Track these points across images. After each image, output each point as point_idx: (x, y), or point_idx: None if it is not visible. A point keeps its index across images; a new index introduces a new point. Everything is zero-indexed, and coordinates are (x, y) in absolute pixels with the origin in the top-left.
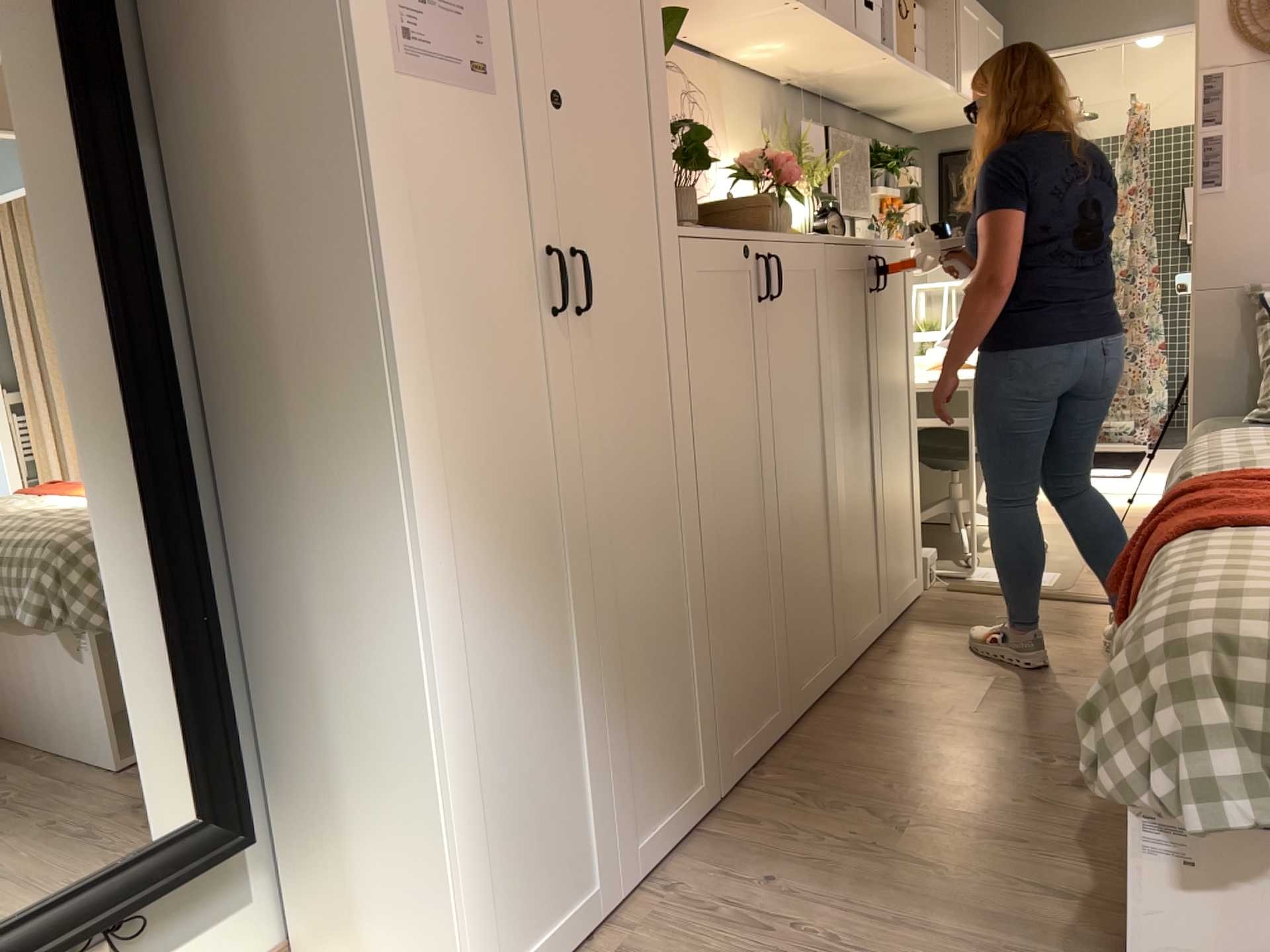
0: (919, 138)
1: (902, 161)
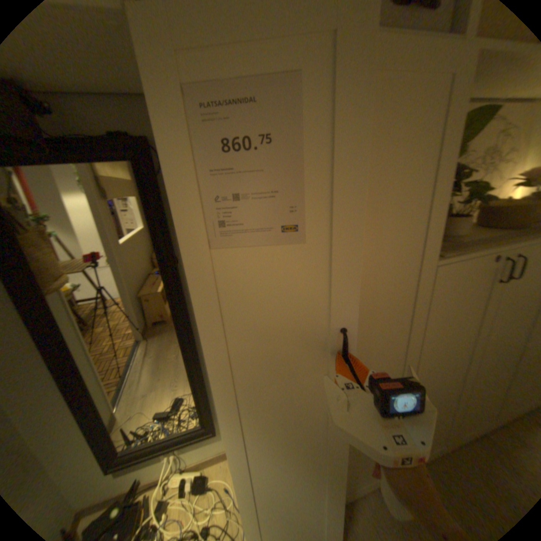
0: None
1: None
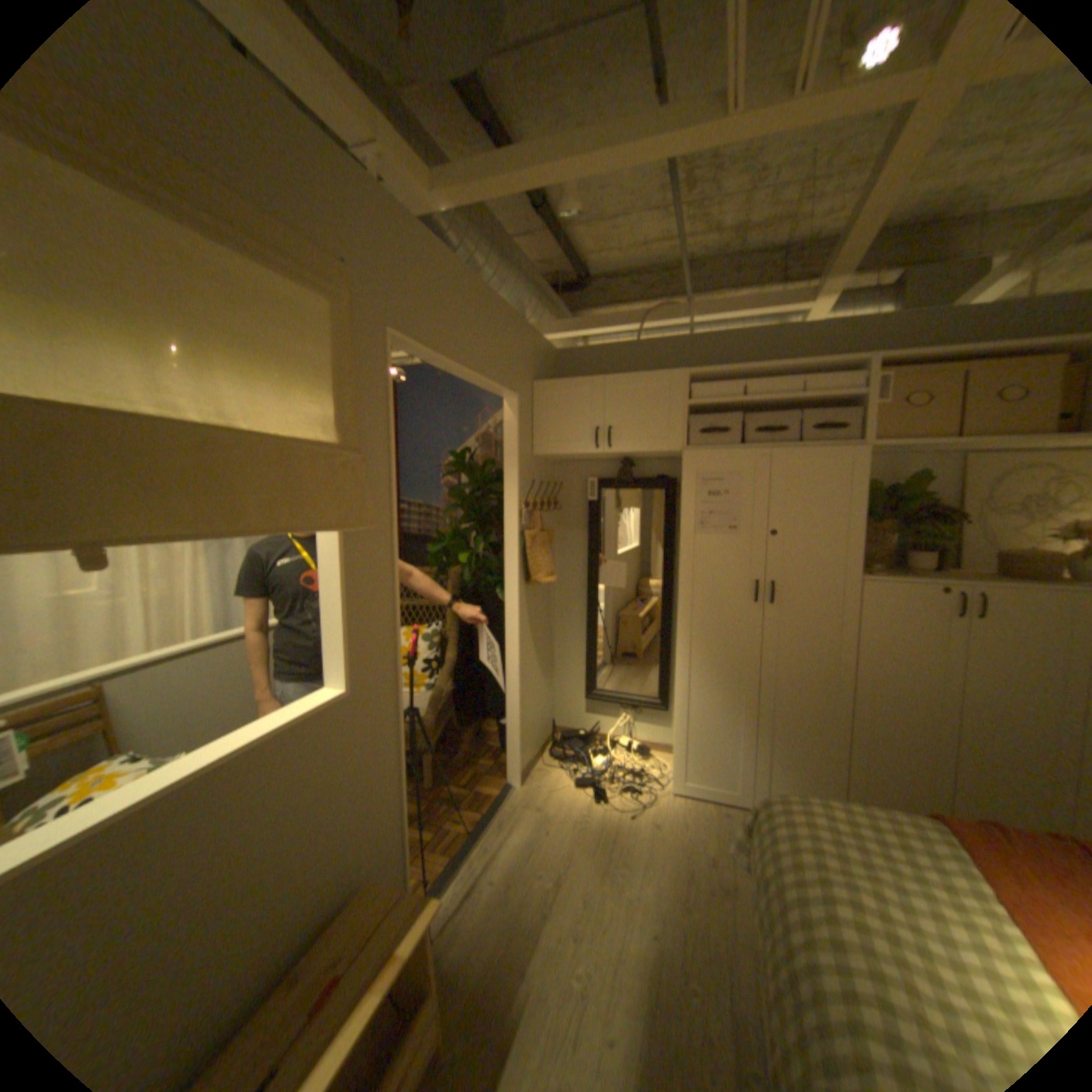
0: None
1: None
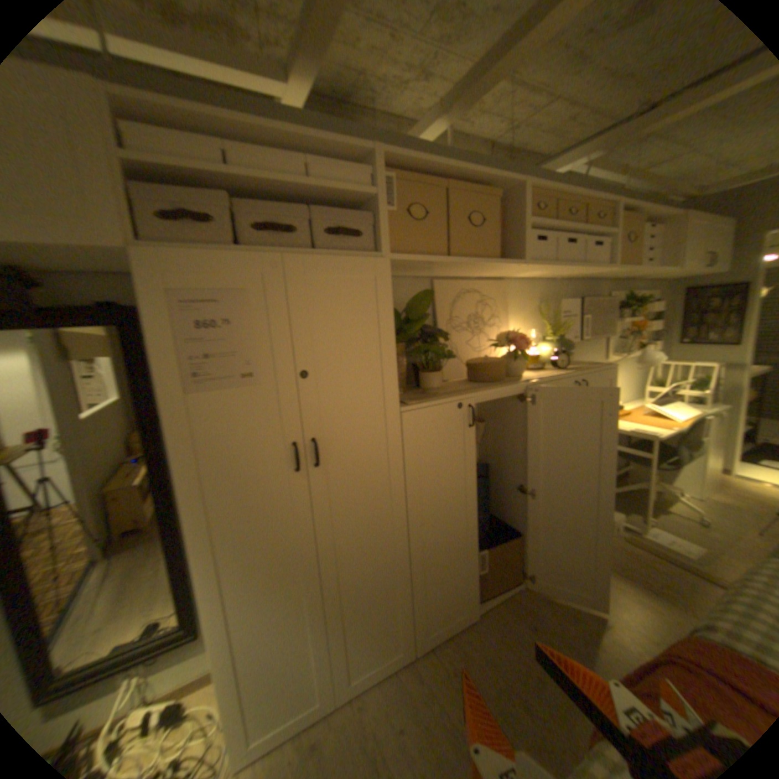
0: (673, 281)
1: (653, 298)
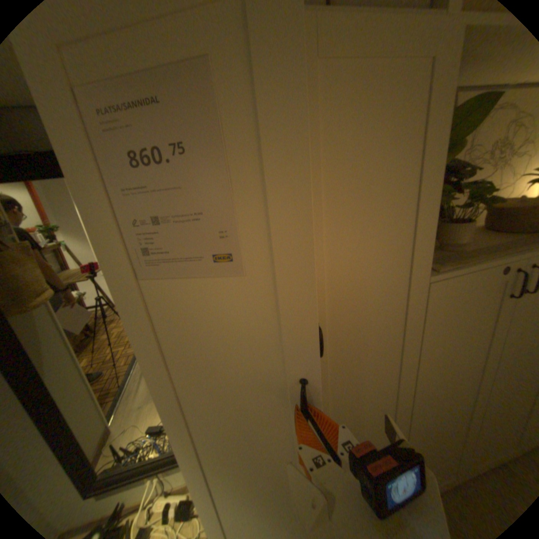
0: None
1: None
